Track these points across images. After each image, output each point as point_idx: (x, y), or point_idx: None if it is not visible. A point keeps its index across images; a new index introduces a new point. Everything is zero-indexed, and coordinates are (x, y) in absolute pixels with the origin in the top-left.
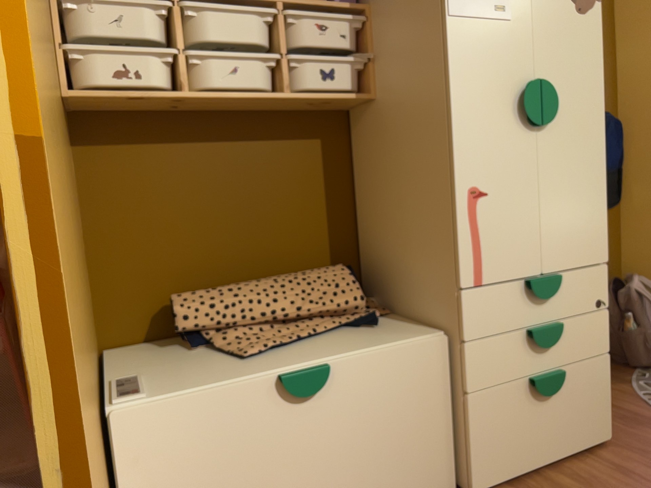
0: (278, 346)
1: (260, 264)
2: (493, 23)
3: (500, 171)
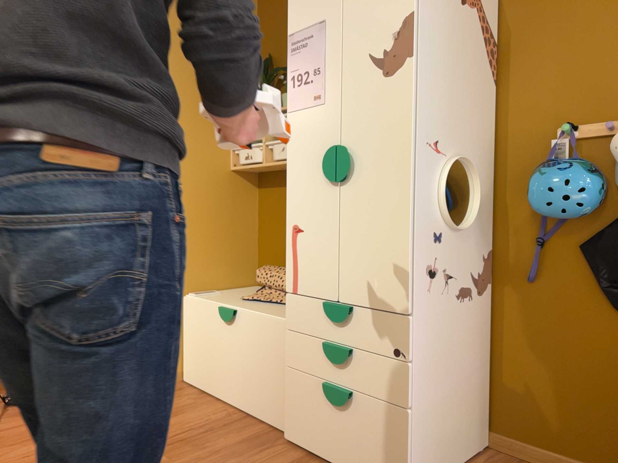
0: (258, 300)
1: None
2: (312, 109)
3: (311, 215)
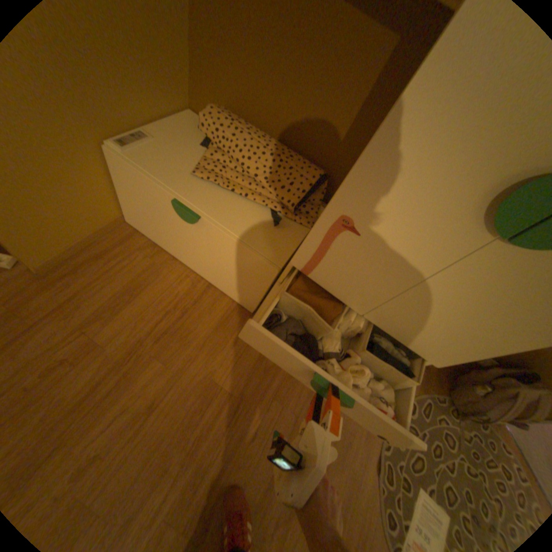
0: (217, 184)
1: (282, 127)
2: None
3: (394, 230)
